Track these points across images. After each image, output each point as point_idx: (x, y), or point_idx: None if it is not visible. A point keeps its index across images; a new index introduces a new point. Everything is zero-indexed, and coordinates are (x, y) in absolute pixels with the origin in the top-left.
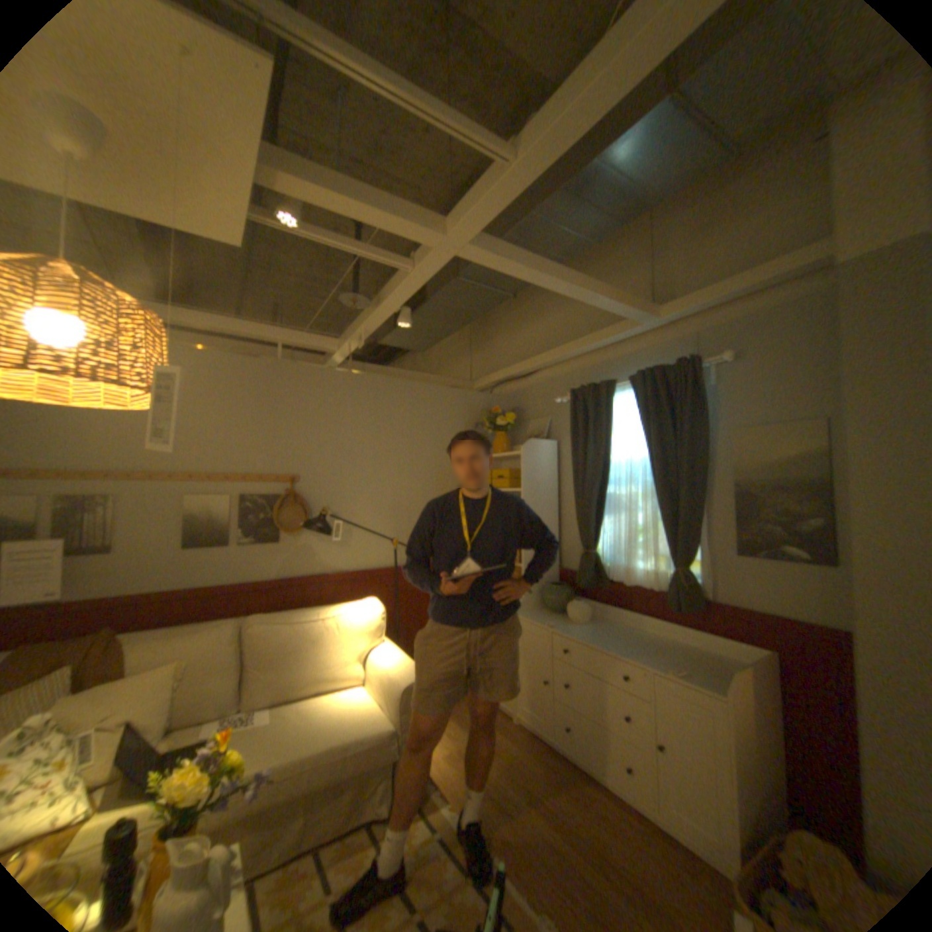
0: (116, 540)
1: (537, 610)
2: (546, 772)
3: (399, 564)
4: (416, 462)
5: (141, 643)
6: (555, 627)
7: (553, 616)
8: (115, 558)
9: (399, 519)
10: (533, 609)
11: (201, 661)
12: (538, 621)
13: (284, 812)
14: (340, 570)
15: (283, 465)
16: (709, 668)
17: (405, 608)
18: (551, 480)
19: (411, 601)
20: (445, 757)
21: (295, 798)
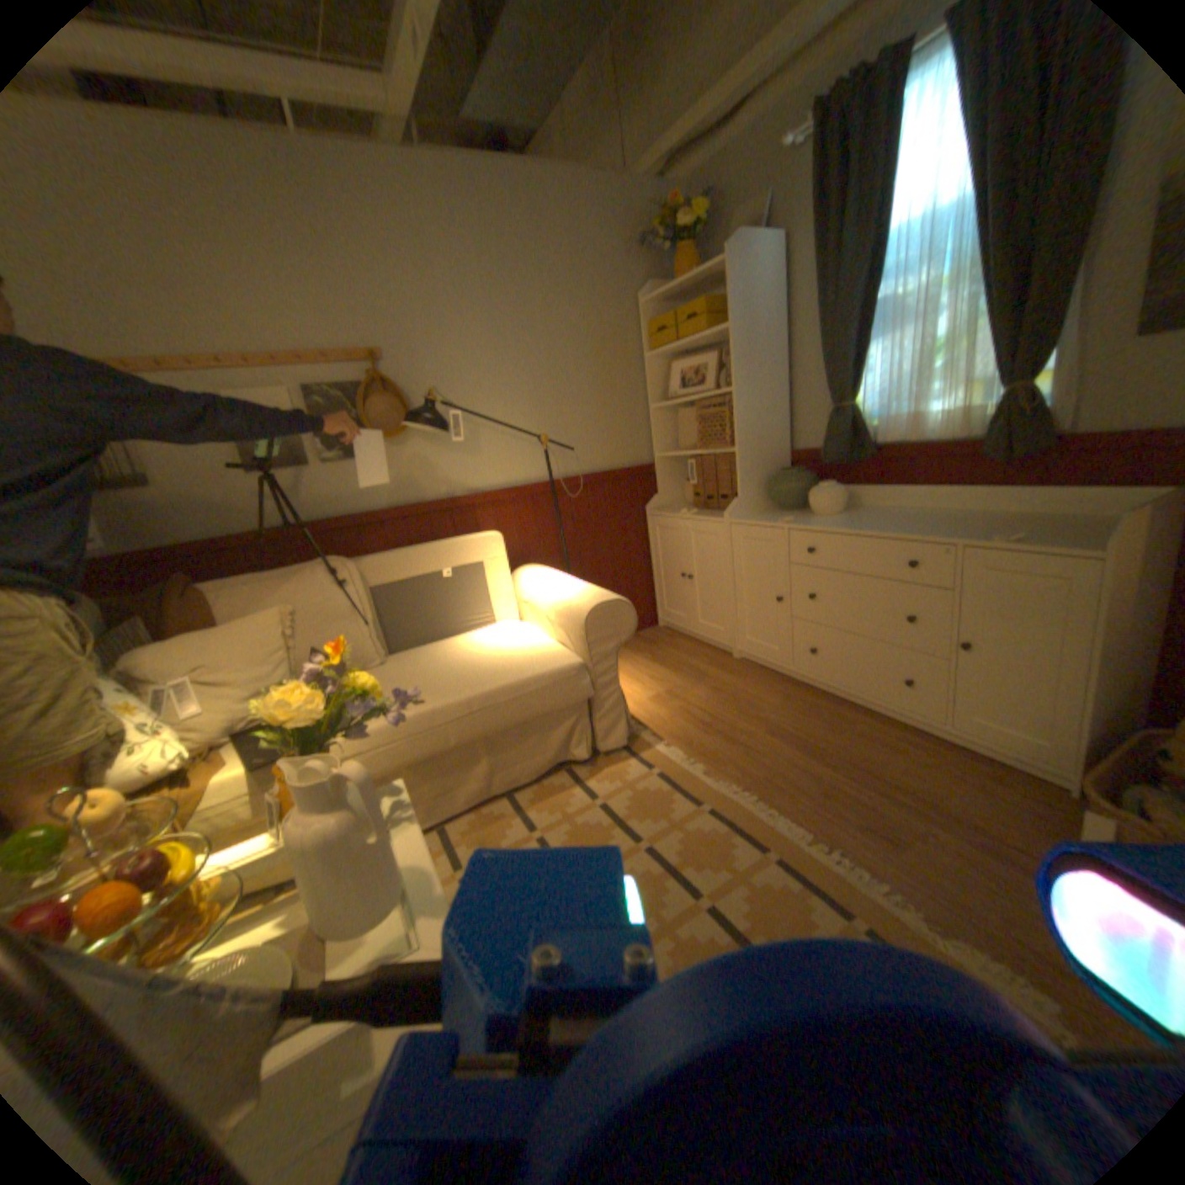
0: (147, 462)
1: (760, 511)
2: (784, 700)
3: (554, 475)
4: (556, 313)
5: (225, 586)
6: (793, 521)
7: (786, 513)
8: (157, 488)
9: (543, 407)
10: (755, 510)
11: (311, 603)
12: (764, 519)
13: (459, 755)
14: (474, 488)
15: (351, 329)
16: (1057, 527)
17: (571, 536)
18: (777, 303)
19: (578, 525)
20: (649, 697)
21: (468, 738)
